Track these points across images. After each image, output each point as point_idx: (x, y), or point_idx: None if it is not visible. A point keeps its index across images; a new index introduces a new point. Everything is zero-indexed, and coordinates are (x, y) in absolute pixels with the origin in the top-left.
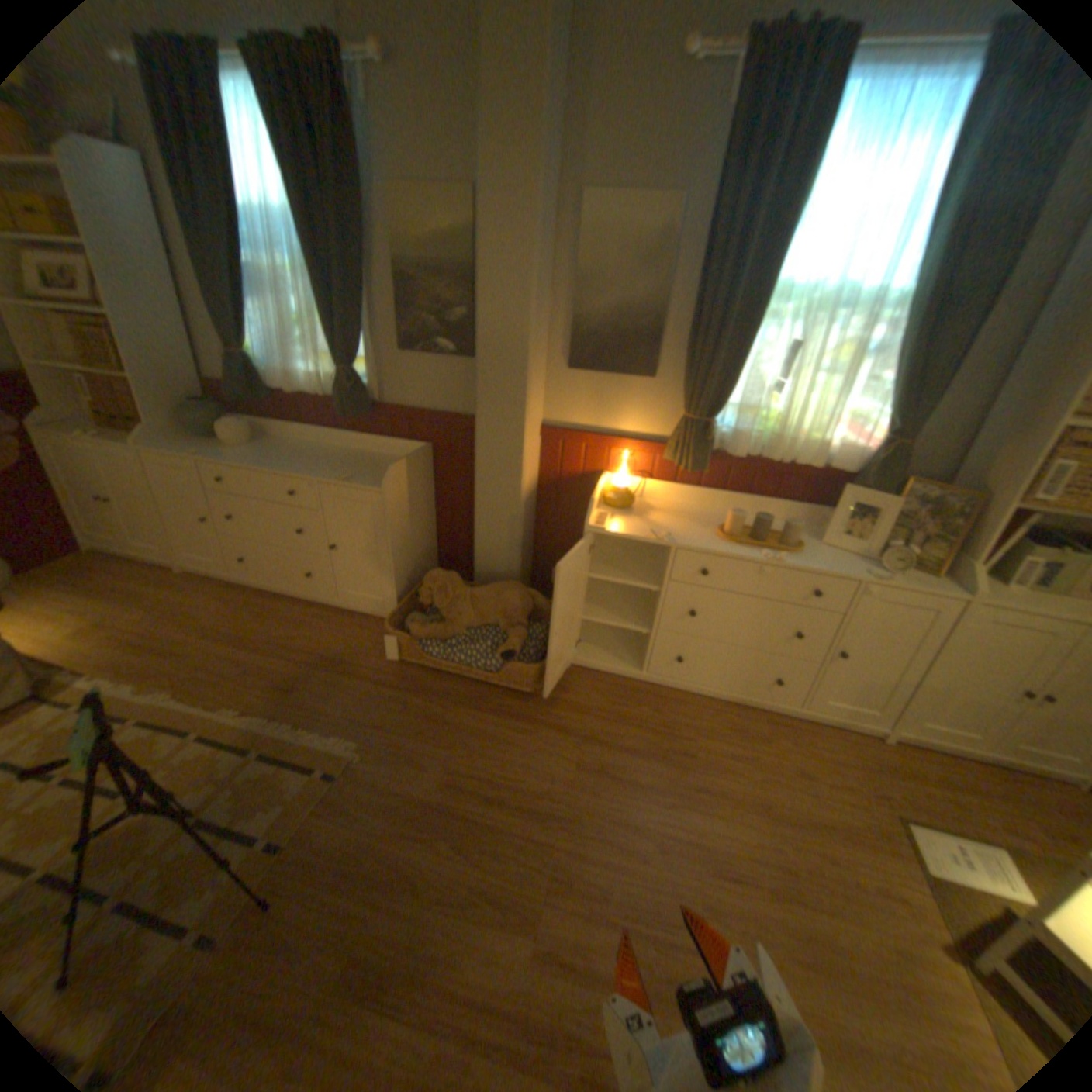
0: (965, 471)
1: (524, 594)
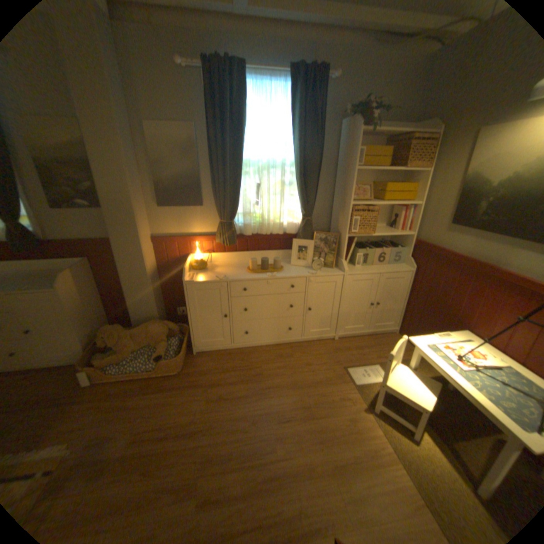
0: (332, 226)
1: (162, 324)
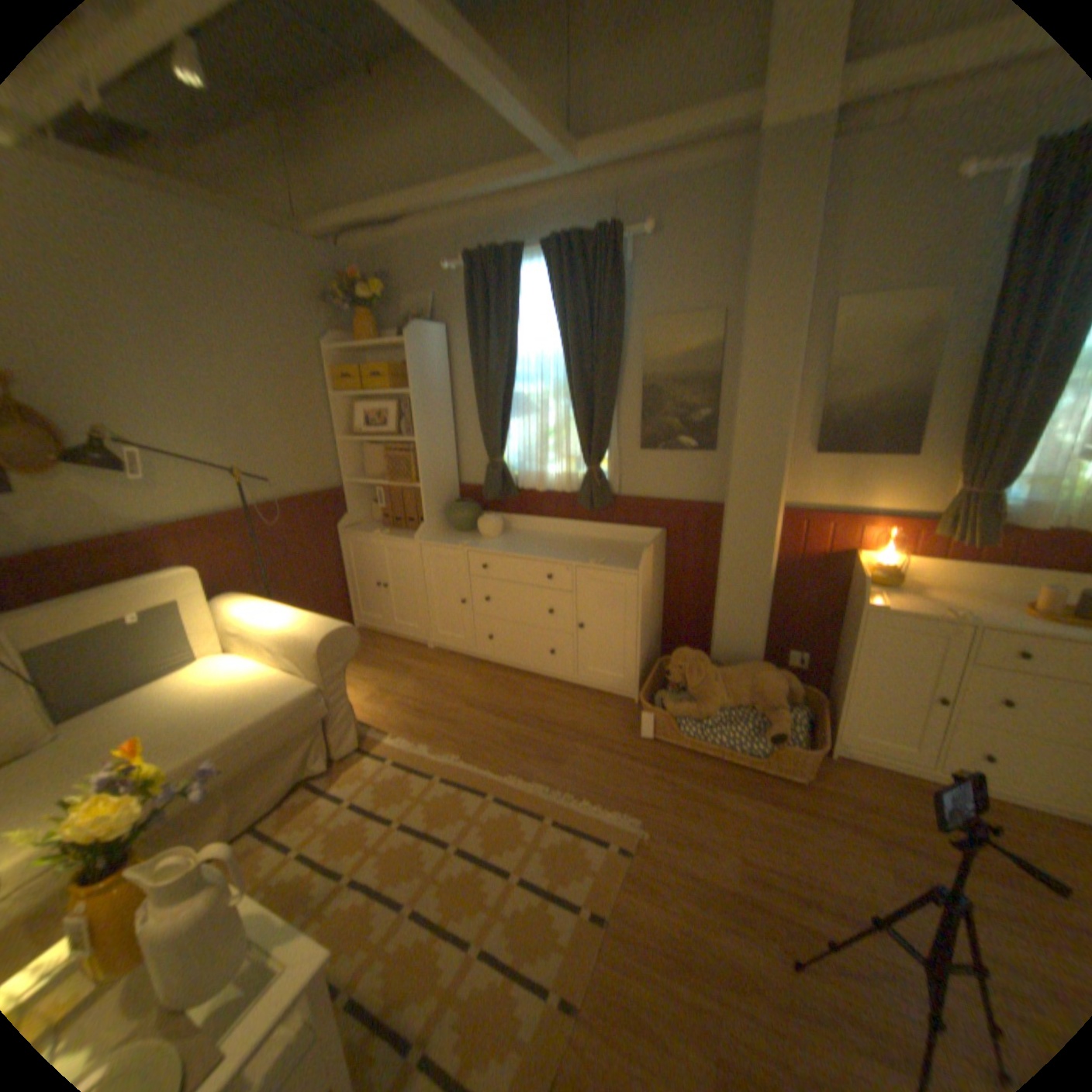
0: None
1: (781, 674)
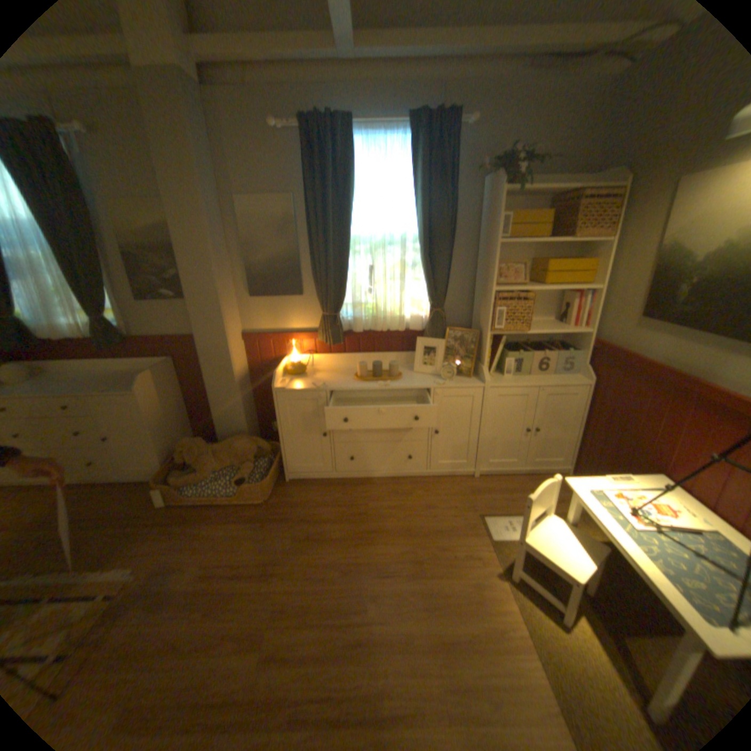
0: (473, 321)
1: (249, 441)
